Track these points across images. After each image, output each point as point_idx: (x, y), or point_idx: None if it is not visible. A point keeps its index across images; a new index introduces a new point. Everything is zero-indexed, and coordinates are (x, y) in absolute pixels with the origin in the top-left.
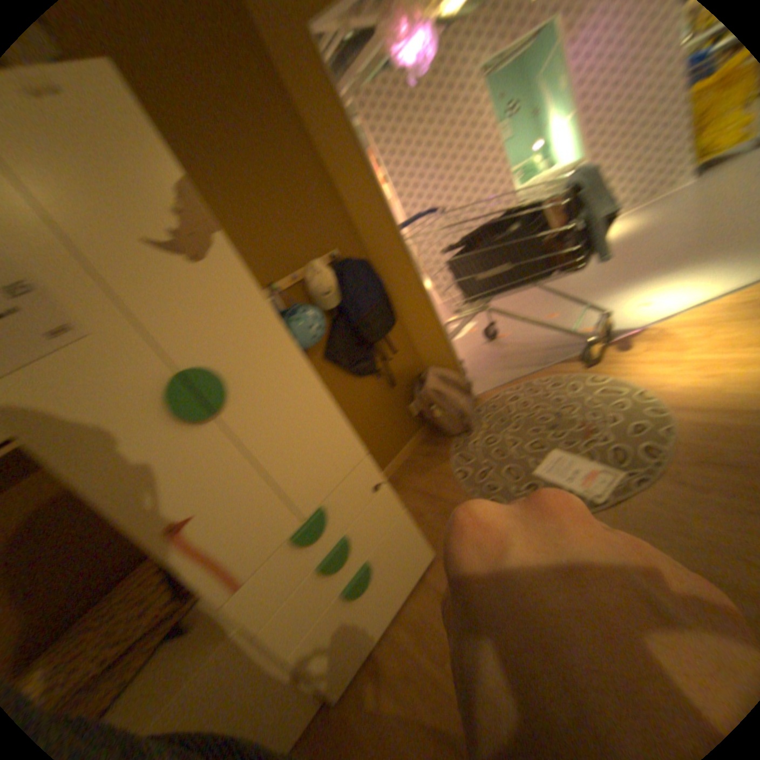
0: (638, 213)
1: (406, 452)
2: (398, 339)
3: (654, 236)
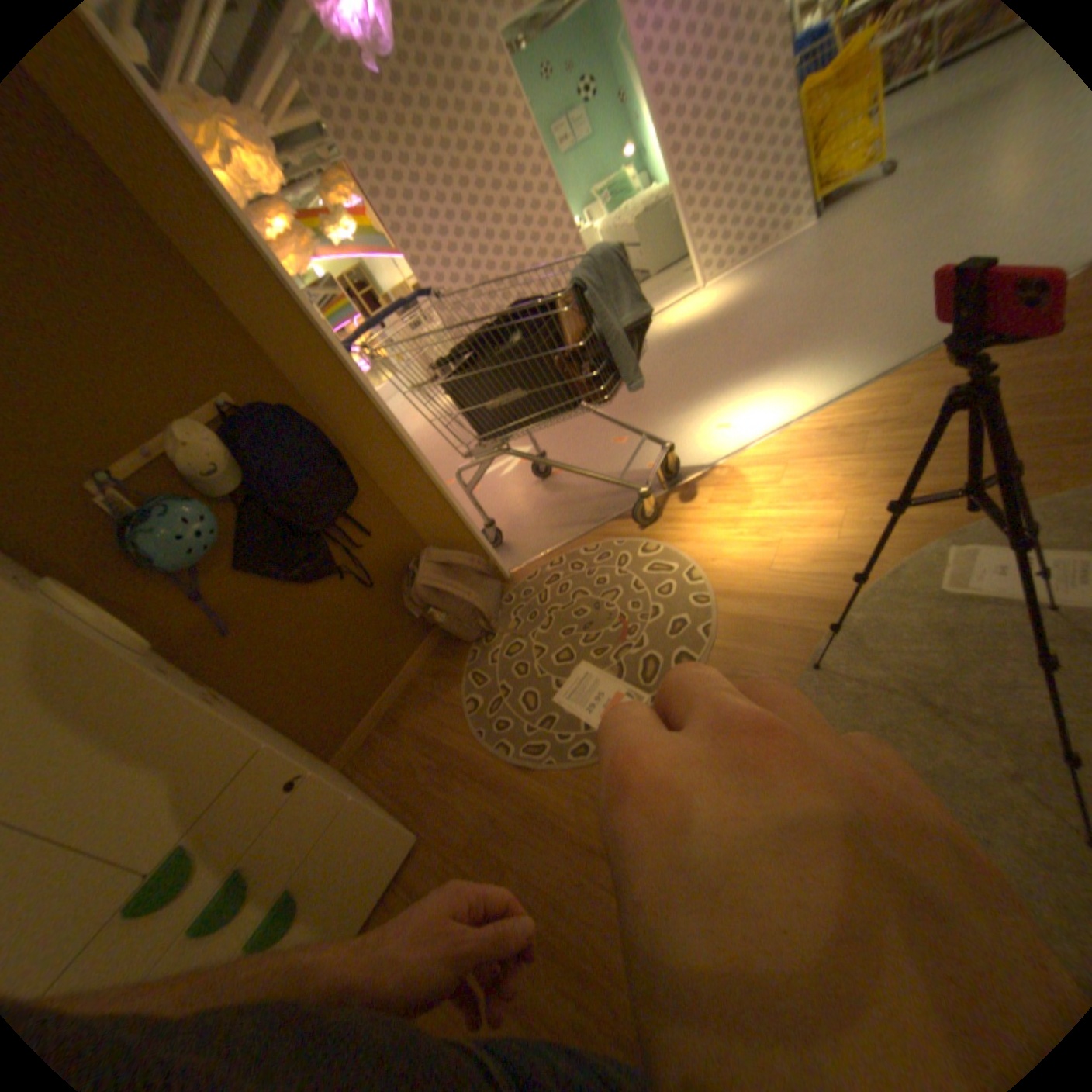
0: (744, 271)
1: (407, 674)
2: (369, 515)
3: (753, 313)
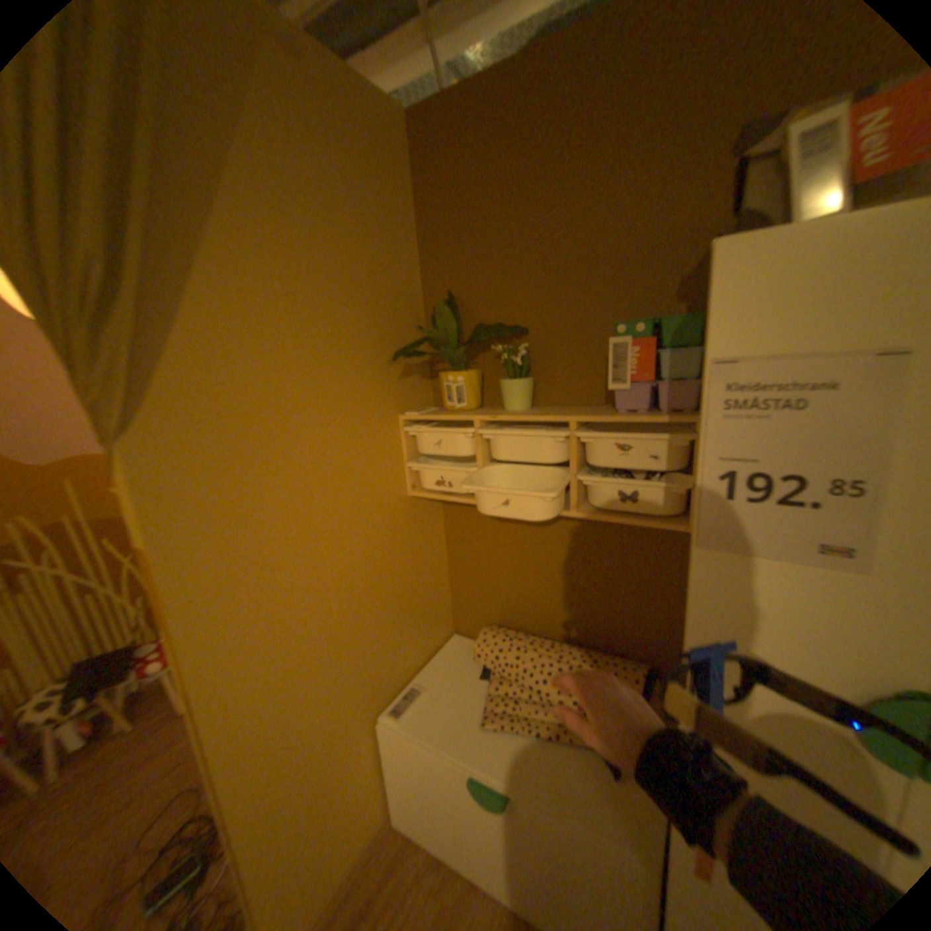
0: None
1: None
2: None
3: None
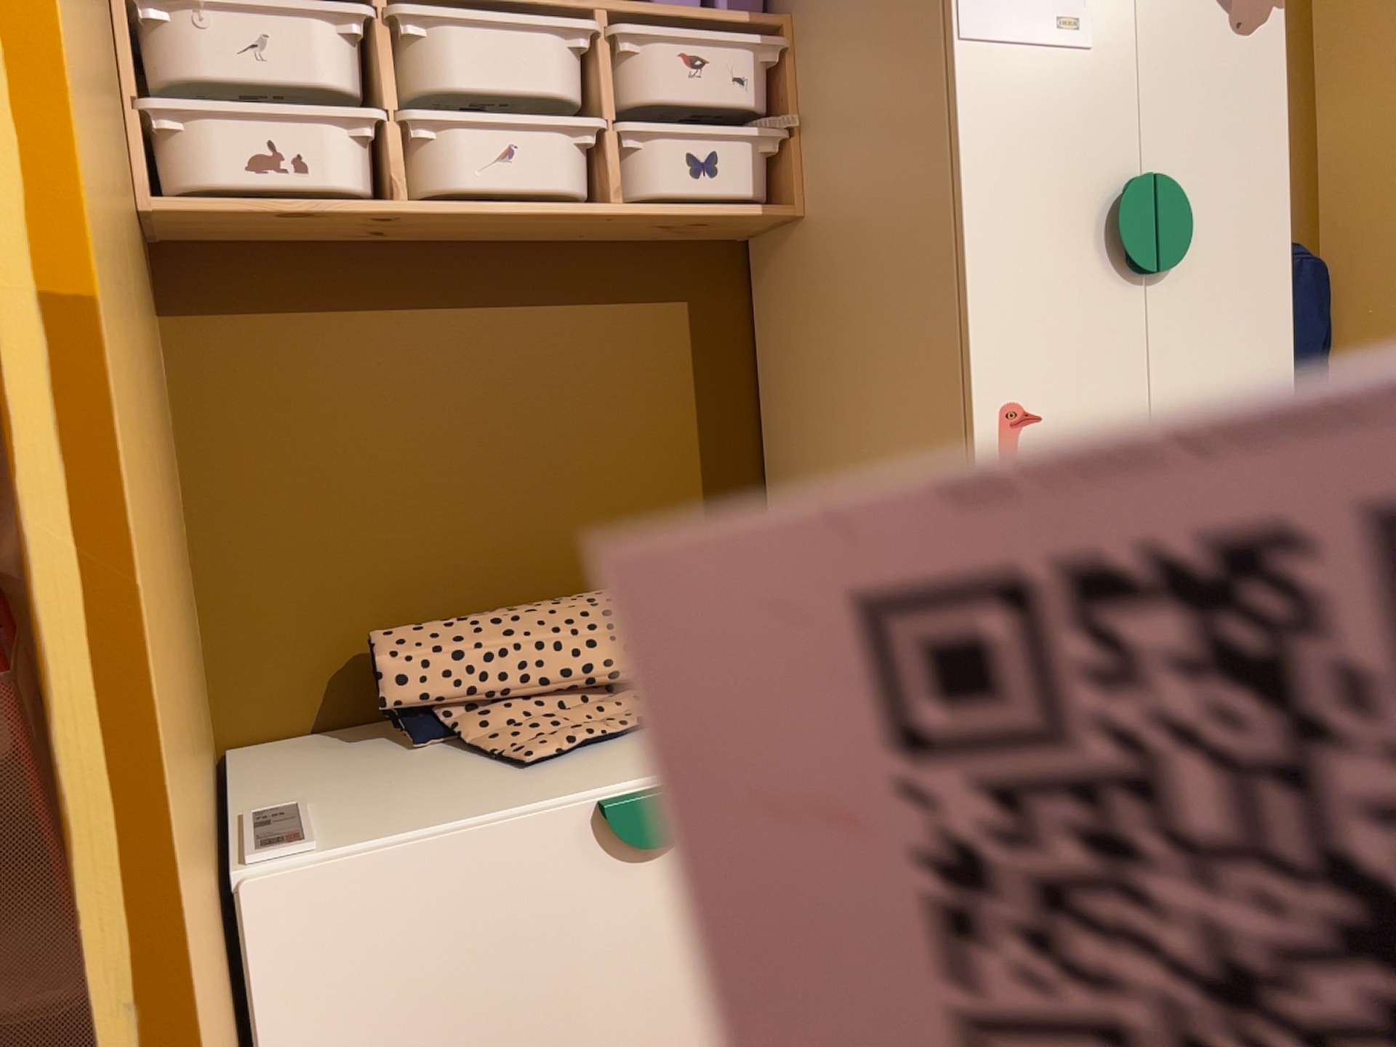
0: None
1: None
2: None
3: None
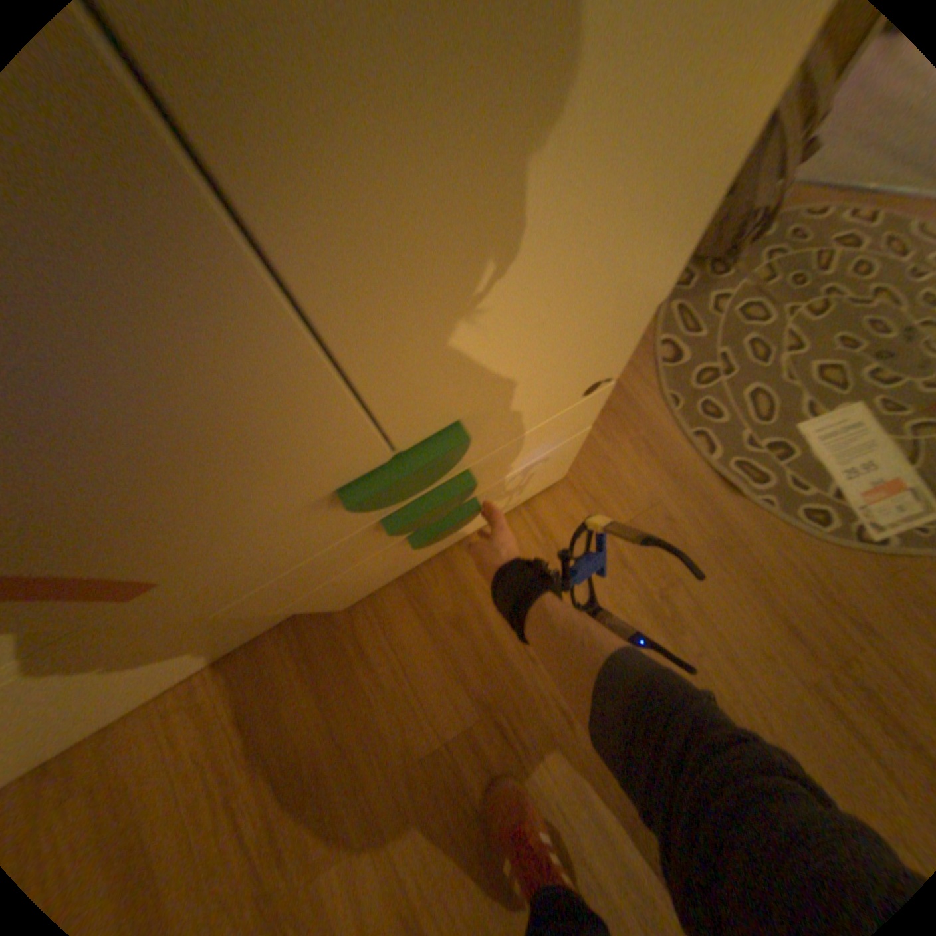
0: None
1: None
2: None
3: None
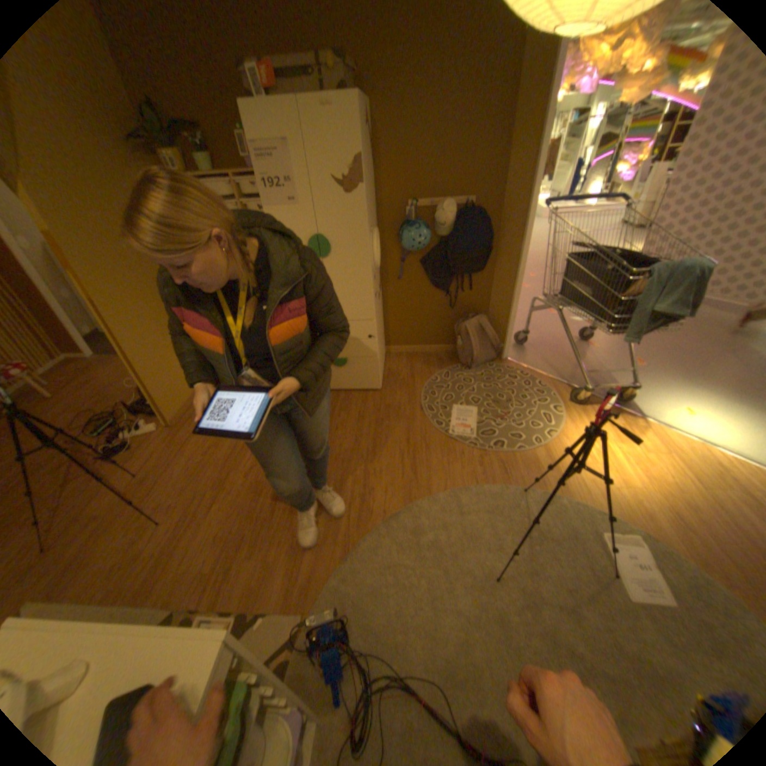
0: None
1: (431, 349)
2: (477, 283)
3: None
